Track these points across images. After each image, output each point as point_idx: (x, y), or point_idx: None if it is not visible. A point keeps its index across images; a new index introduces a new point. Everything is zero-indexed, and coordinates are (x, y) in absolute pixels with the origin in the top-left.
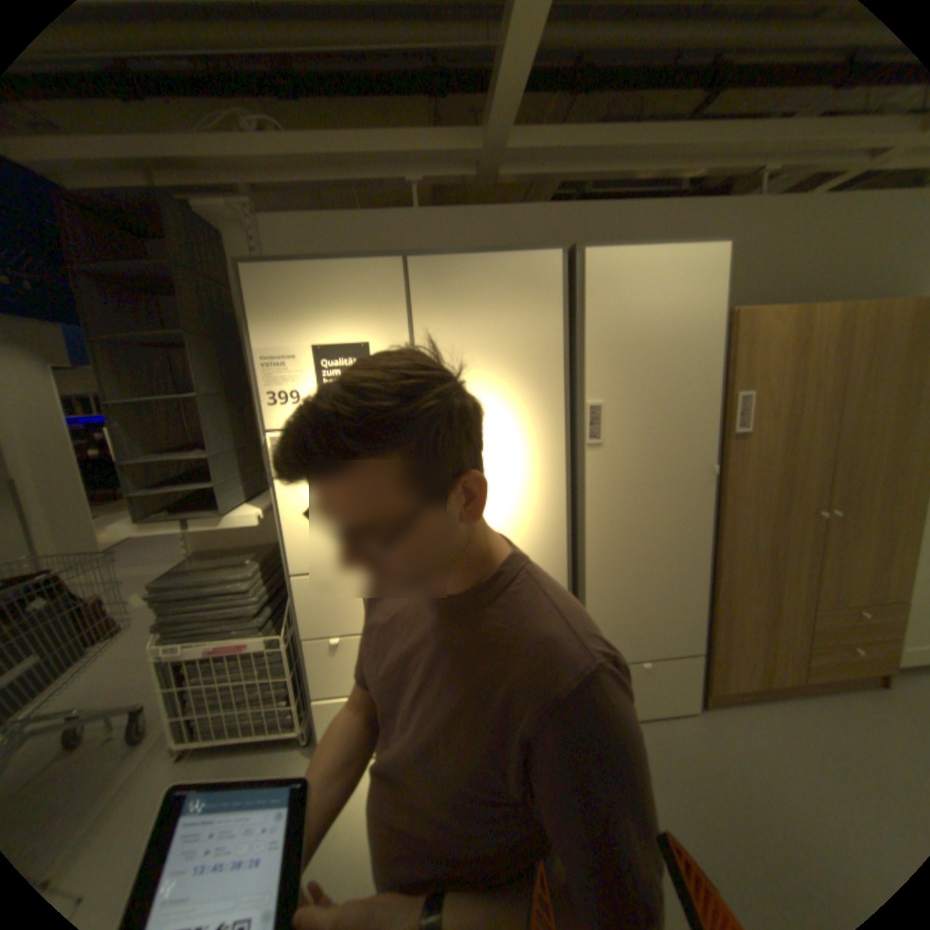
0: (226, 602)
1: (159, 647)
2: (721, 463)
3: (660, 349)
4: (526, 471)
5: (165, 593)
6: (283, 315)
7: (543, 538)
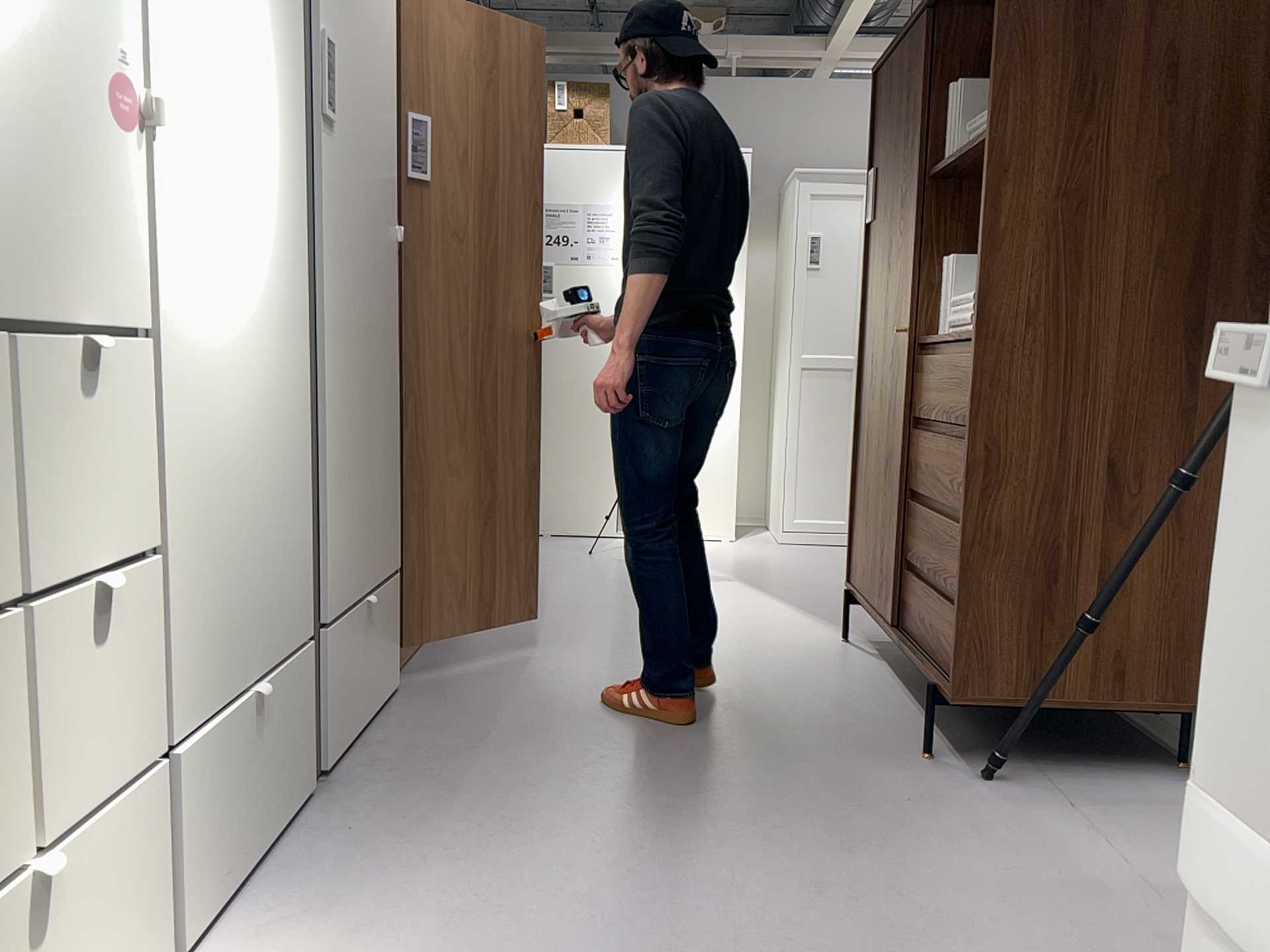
0: None
1: None
2: (389, 226)
3: None
4: (267, 130)
5: None
6: None
7: (284, 306)
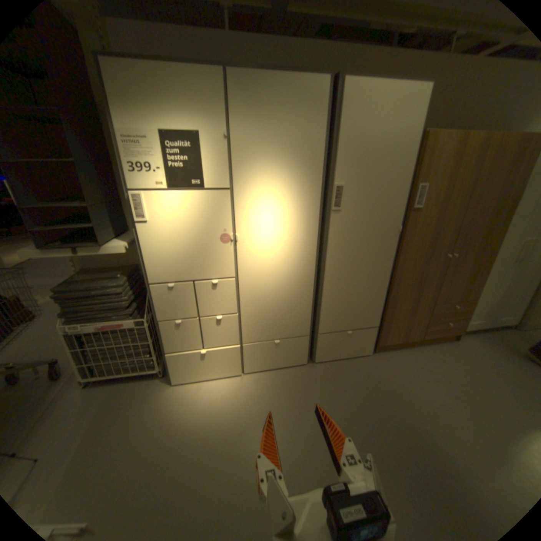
0: (108, 299)
1: (65, 325)
2: (403, 225)
3: (381, 152)
4: (296, 224)
5: (66, 293)
6: (136, 103)
7: (302, 264)
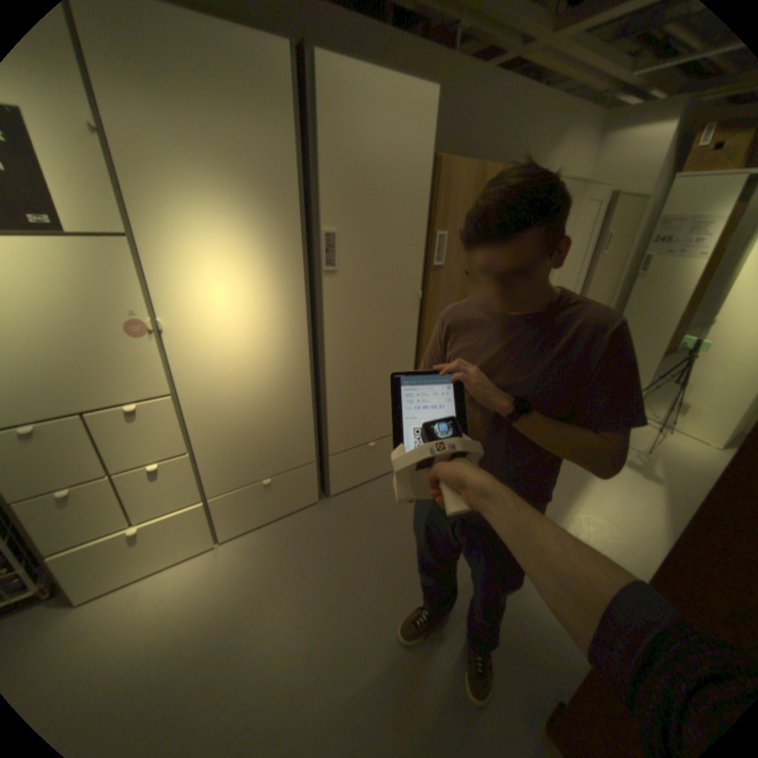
0: None
1: None
2: (422, 289)
3: (384, 183)
4: (268, 296)
5: None
6: None
7: (289, 359)
